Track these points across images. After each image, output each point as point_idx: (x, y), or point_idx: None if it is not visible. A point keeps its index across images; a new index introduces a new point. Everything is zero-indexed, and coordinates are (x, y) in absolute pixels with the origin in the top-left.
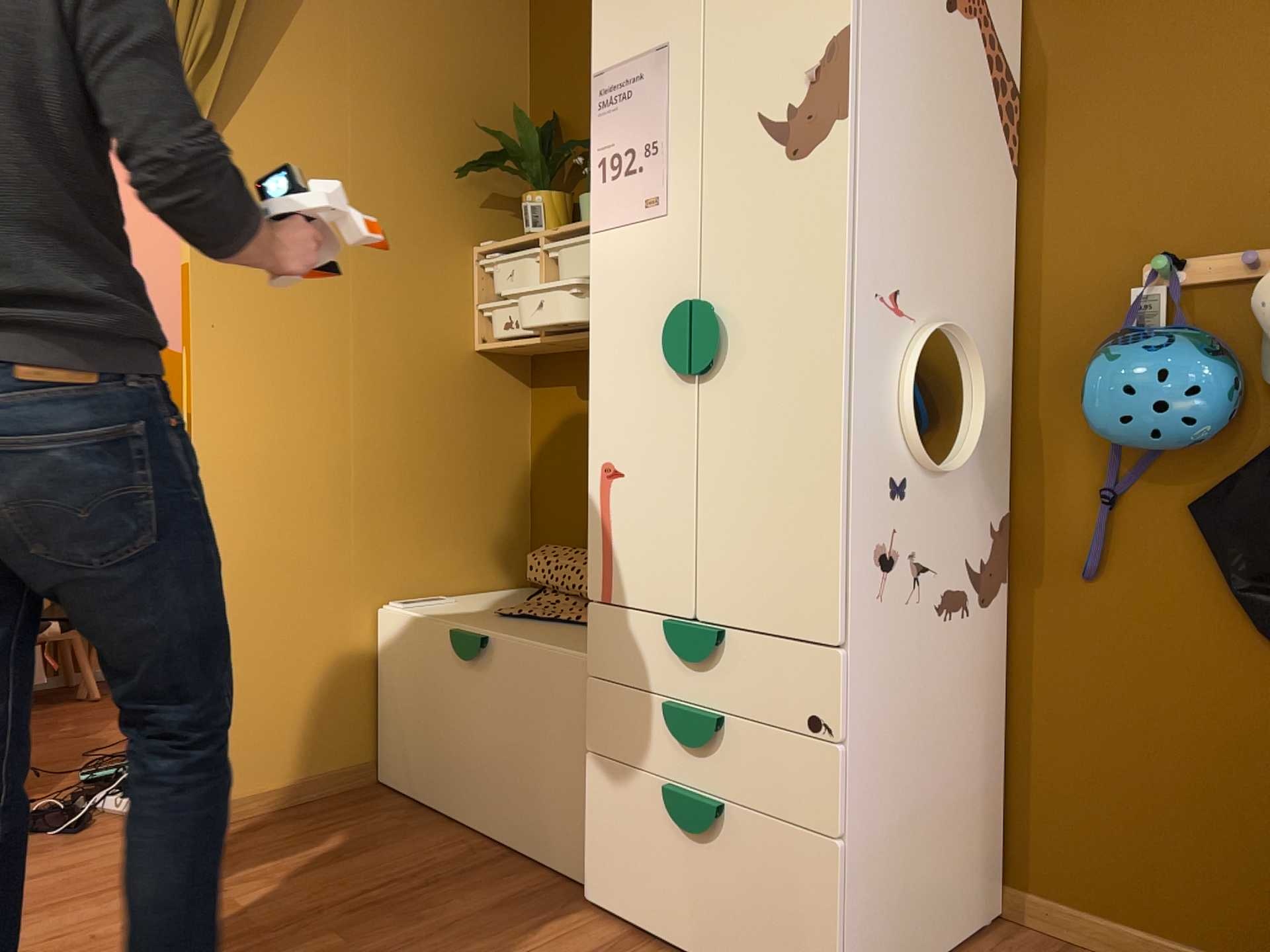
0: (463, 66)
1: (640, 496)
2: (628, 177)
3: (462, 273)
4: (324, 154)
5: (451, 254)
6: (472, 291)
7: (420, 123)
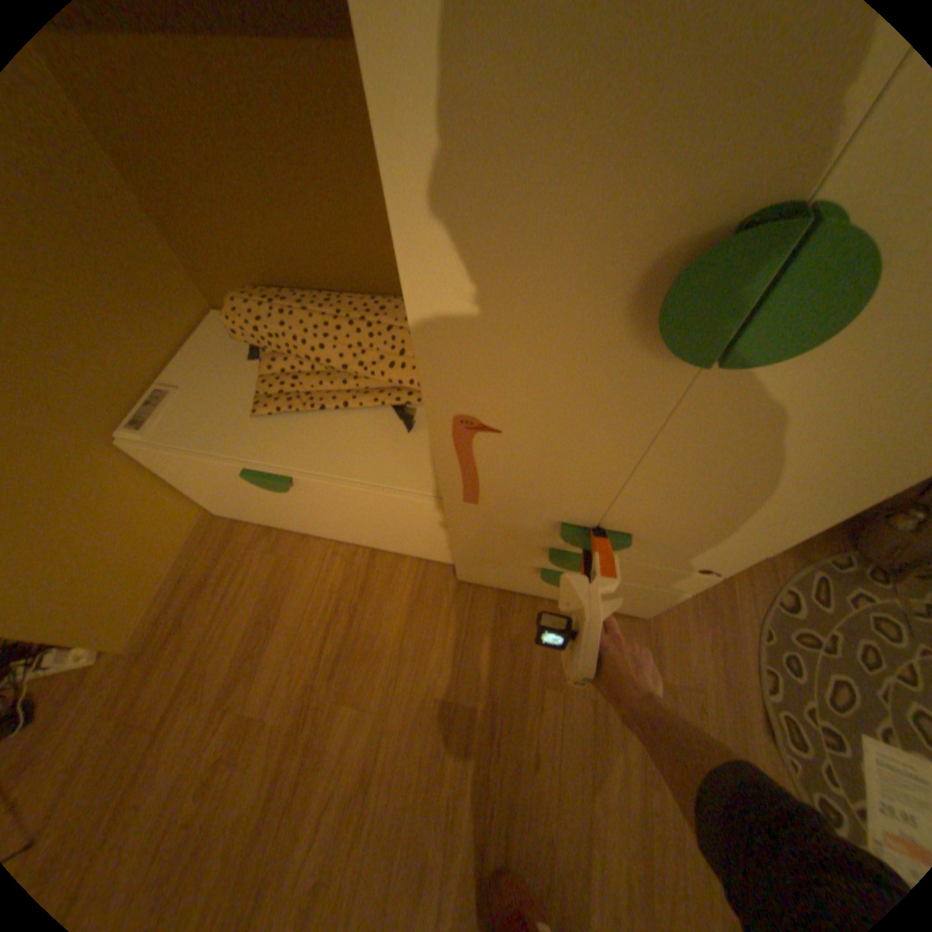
0: None
1: (532, 453)
2: None
3: None
4: None
5: None
6: None
7: None
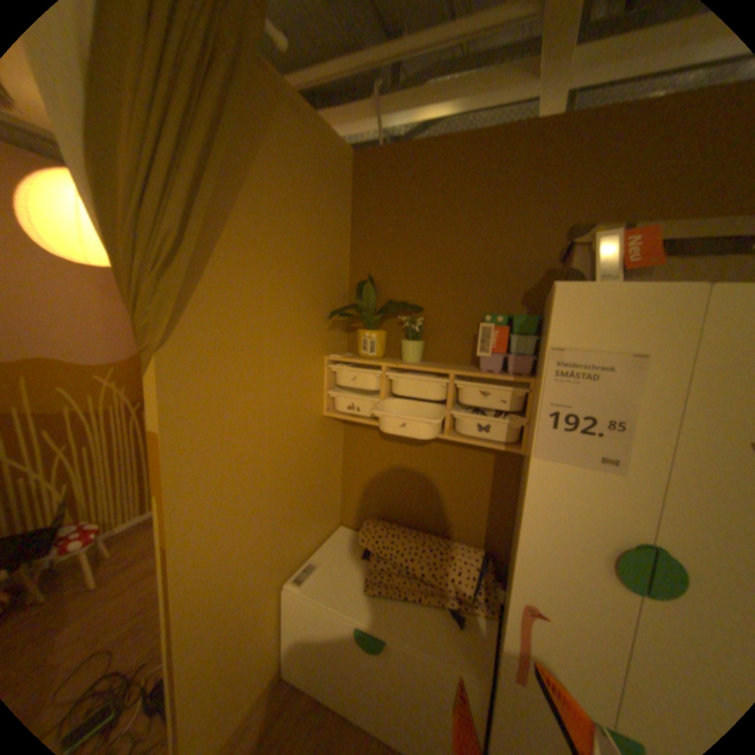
0: (323, 241)
1: (567, 640)
2: (584, 434)
3: (320, 373)
4: (250, 317)
5: (315, 363)
6: (324, 382)
7: (302, 283)
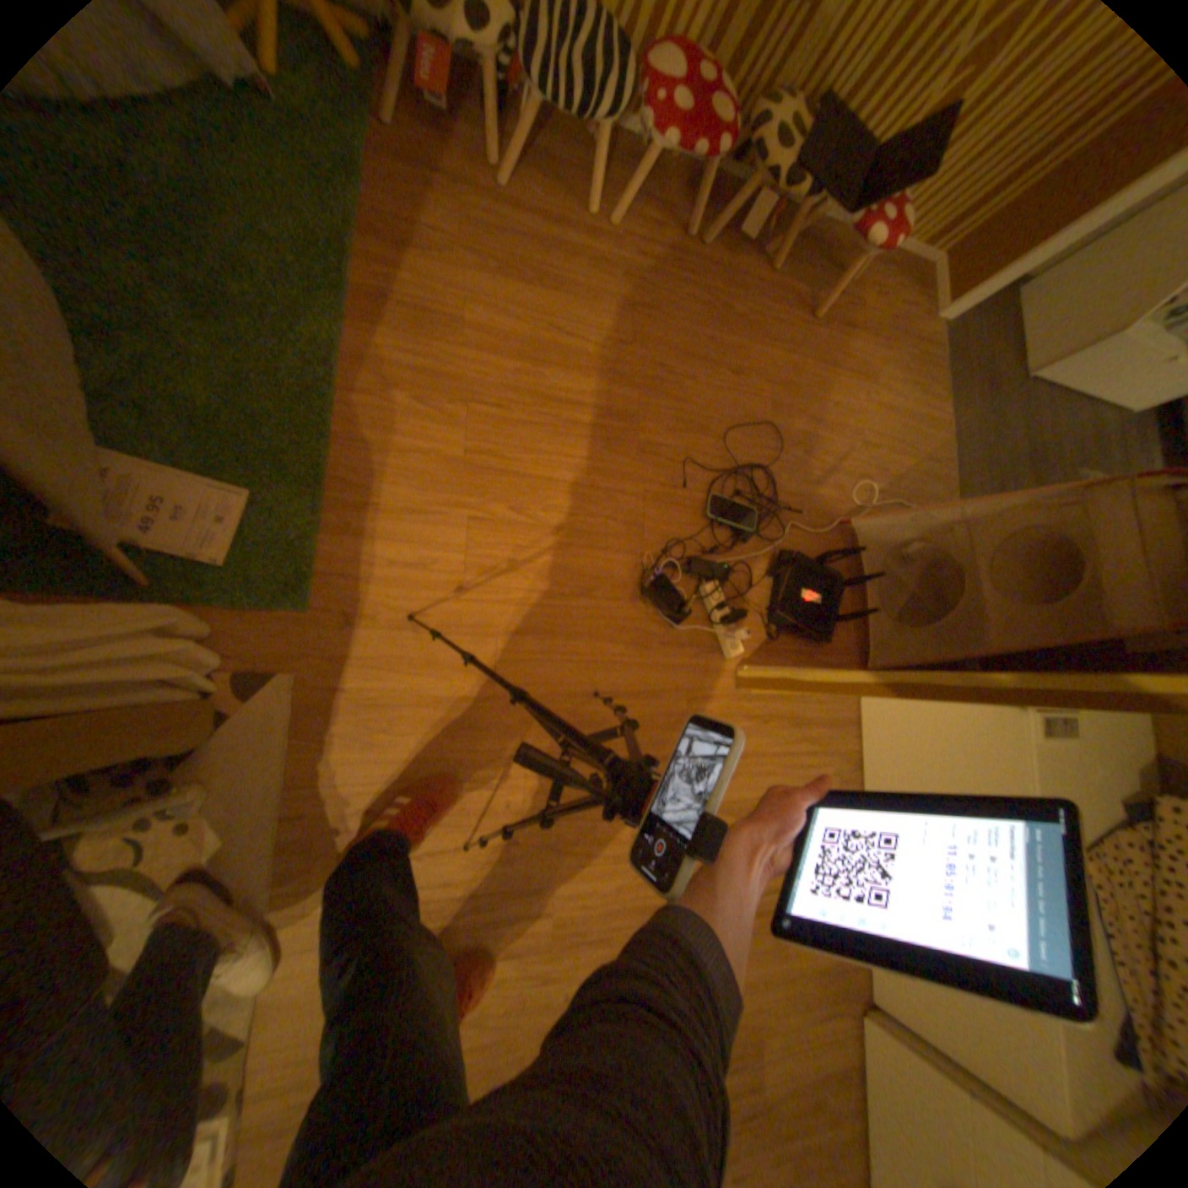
0: None
1: None
2: None
3: None
4: None
5: None
6: None
7: None
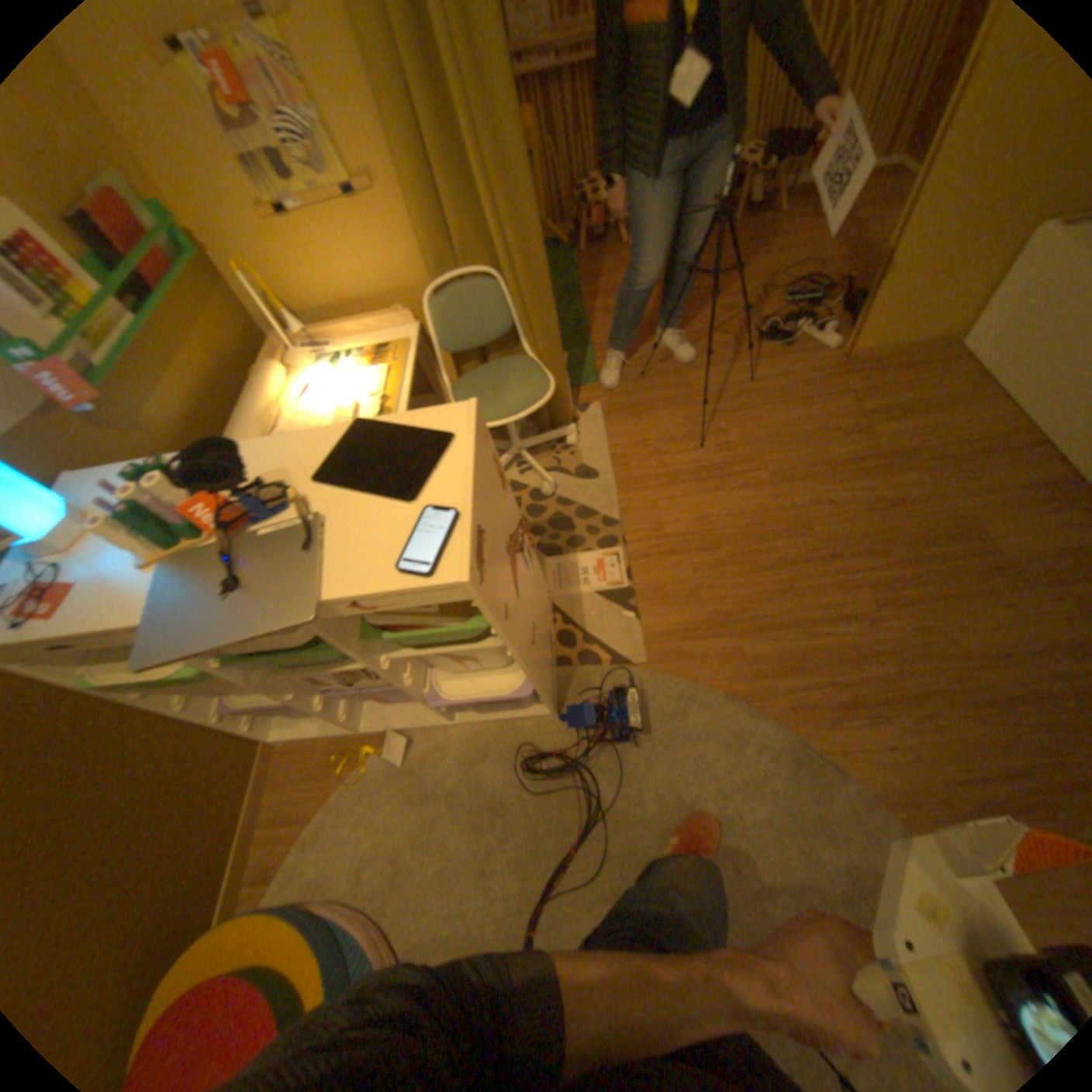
0: None
1: None
2: None
3: None
4: None
5: None
6: None
7: None
